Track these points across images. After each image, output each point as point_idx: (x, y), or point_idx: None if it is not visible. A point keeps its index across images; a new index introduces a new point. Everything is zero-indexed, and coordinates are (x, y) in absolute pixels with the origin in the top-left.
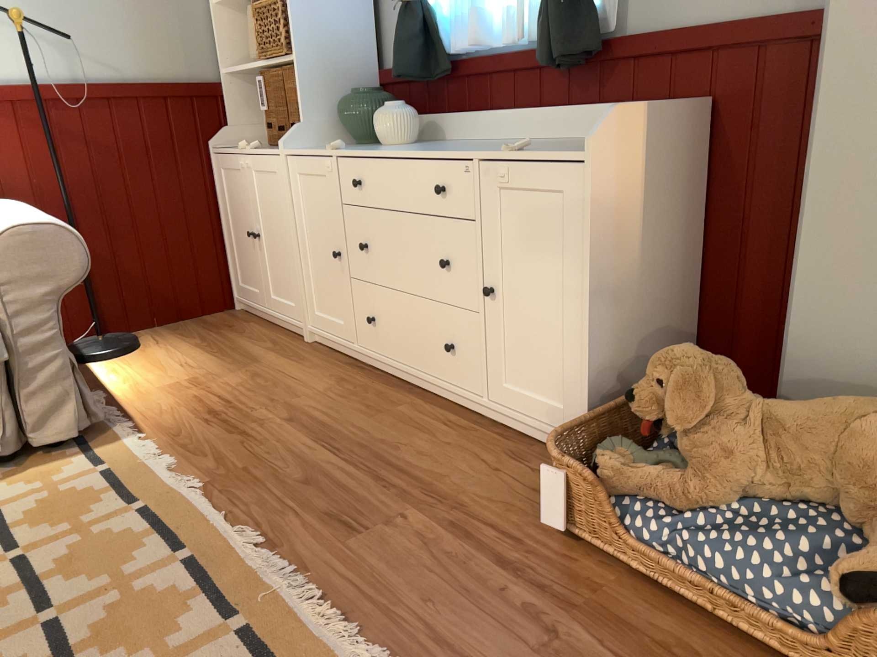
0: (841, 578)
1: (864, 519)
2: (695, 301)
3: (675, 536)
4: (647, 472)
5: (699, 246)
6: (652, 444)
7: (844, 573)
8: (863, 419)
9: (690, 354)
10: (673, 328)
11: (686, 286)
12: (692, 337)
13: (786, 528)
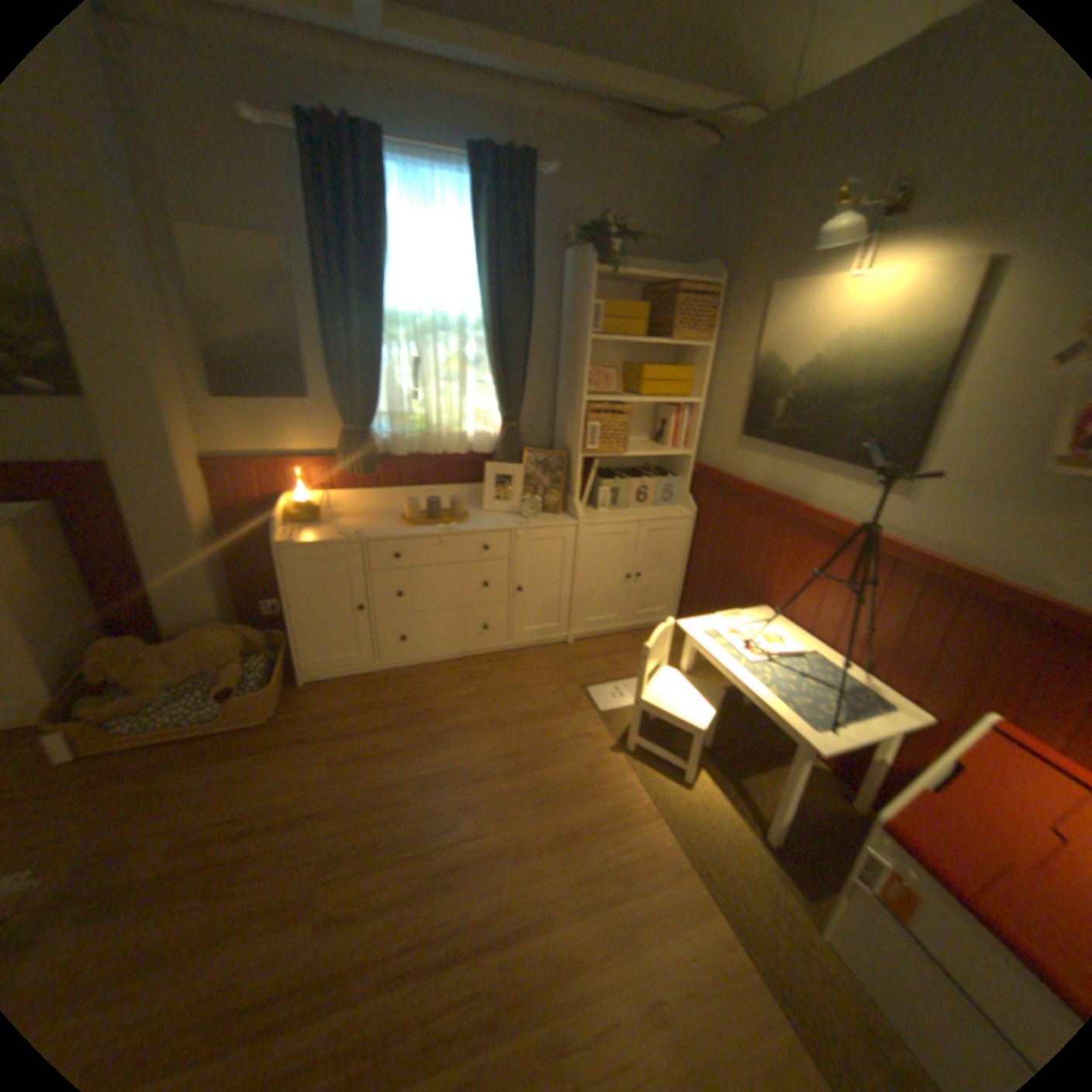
0: (211, 700)
1: (214, 674)
2: (88, 607)
3: (138, 725)
4: (108, 708)
5: (77, 578)
6: (101, 693)
7: (212, 697)
8: (199, 640)
9: (106, 645)
10: (80, 627)
11: (79, 602)
12: (94, 625)
13: (186, 694)
